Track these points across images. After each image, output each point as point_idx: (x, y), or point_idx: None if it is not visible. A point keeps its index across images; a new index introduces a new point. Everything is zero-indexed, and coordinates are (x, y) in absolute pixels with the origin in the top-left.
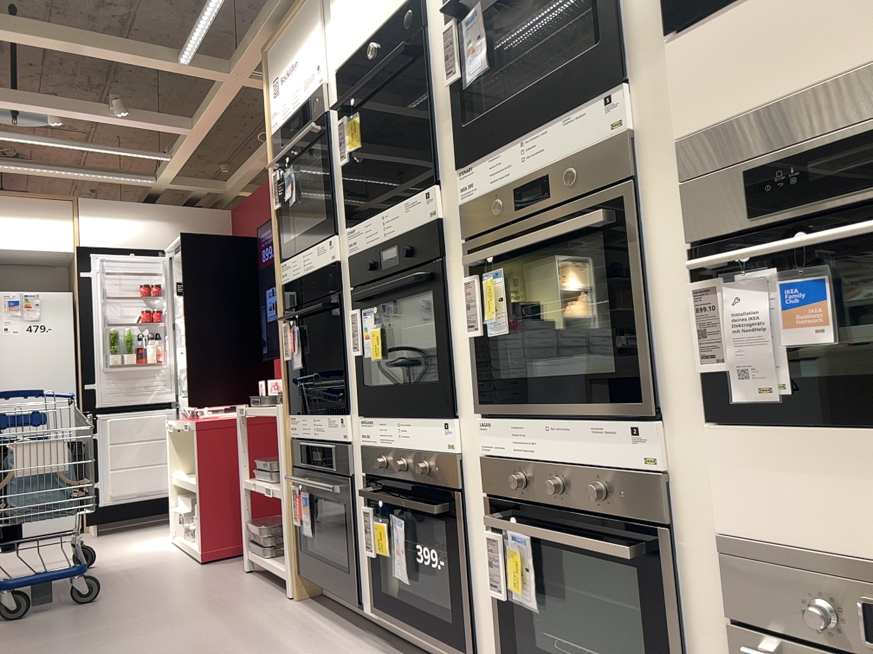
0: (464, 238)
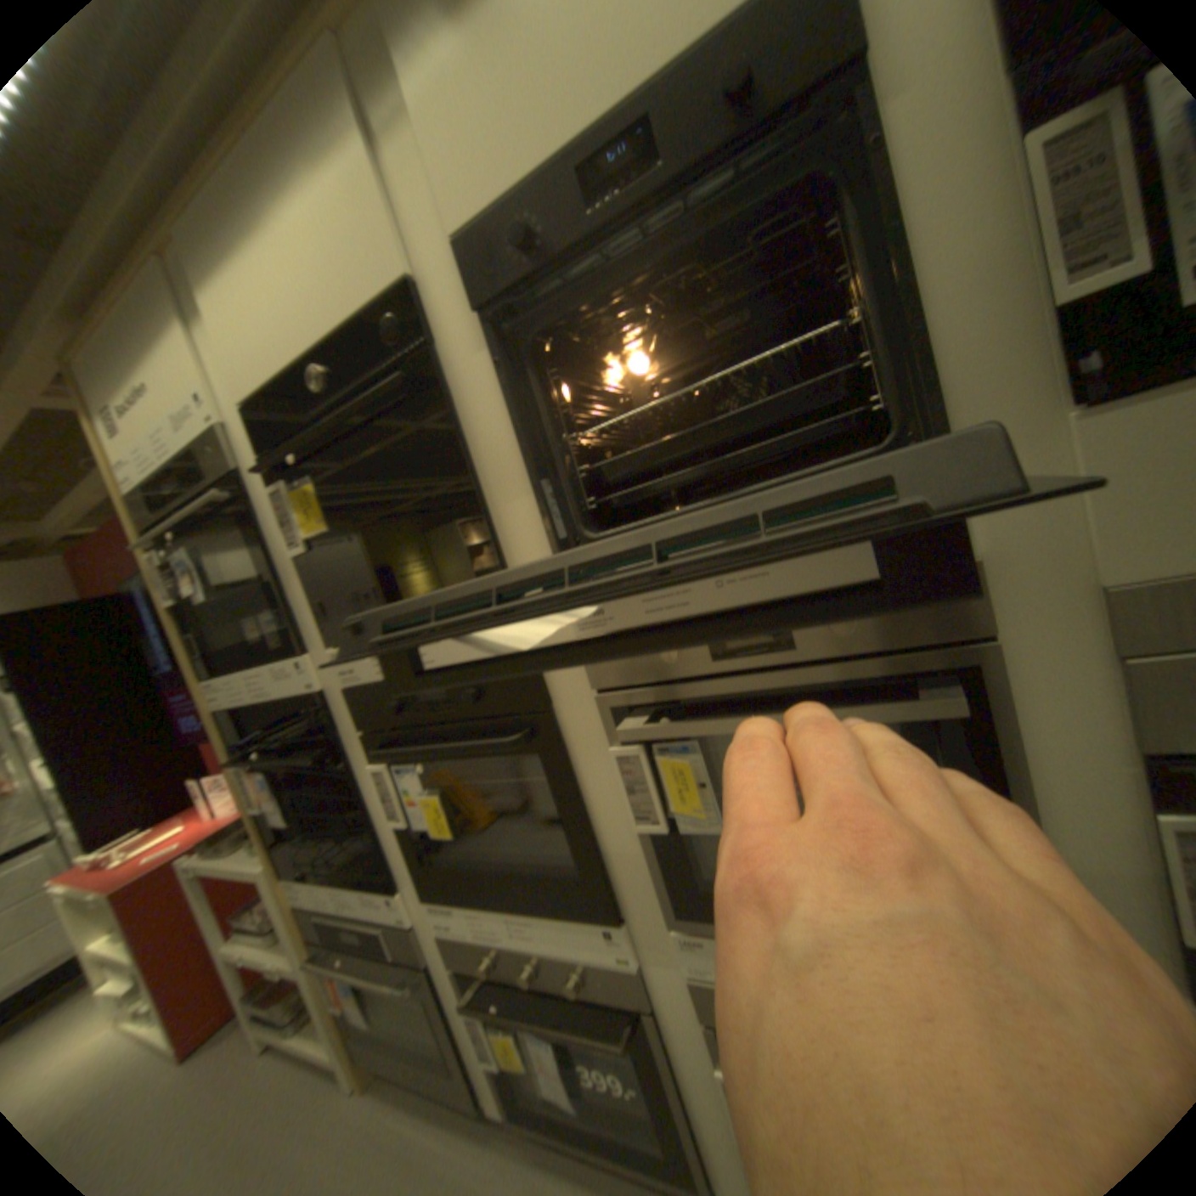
0: (596, 683)
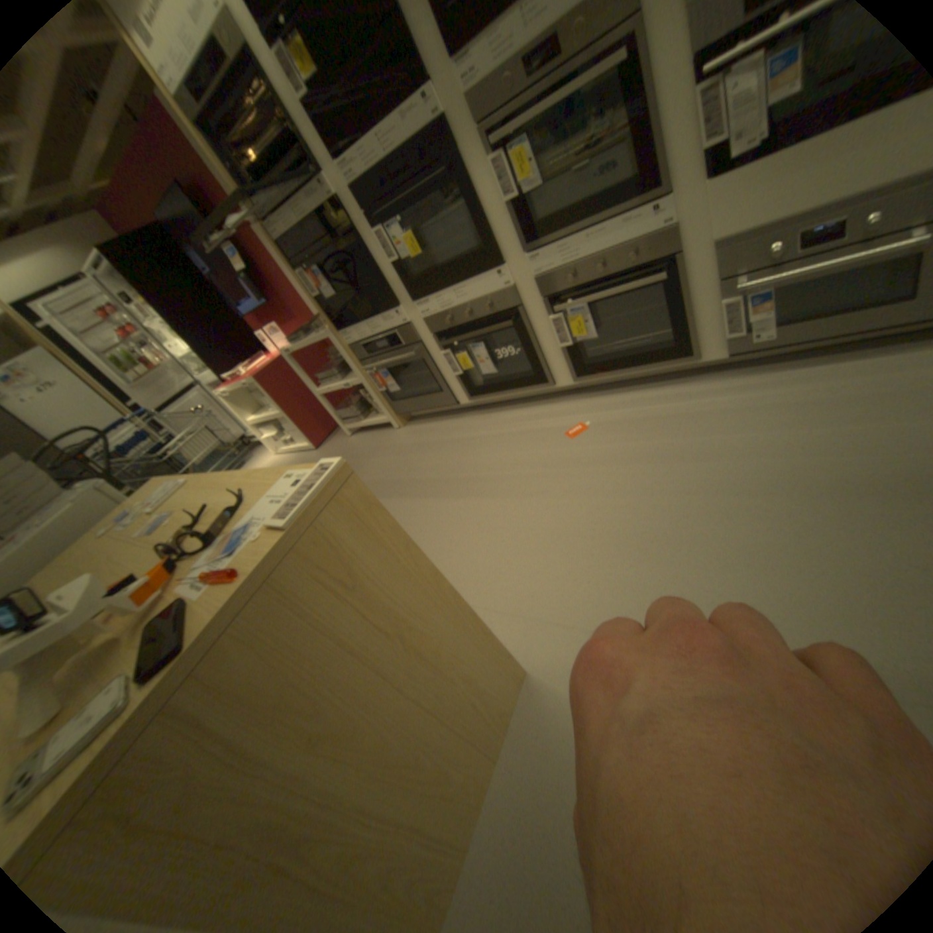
0: (475, 119)
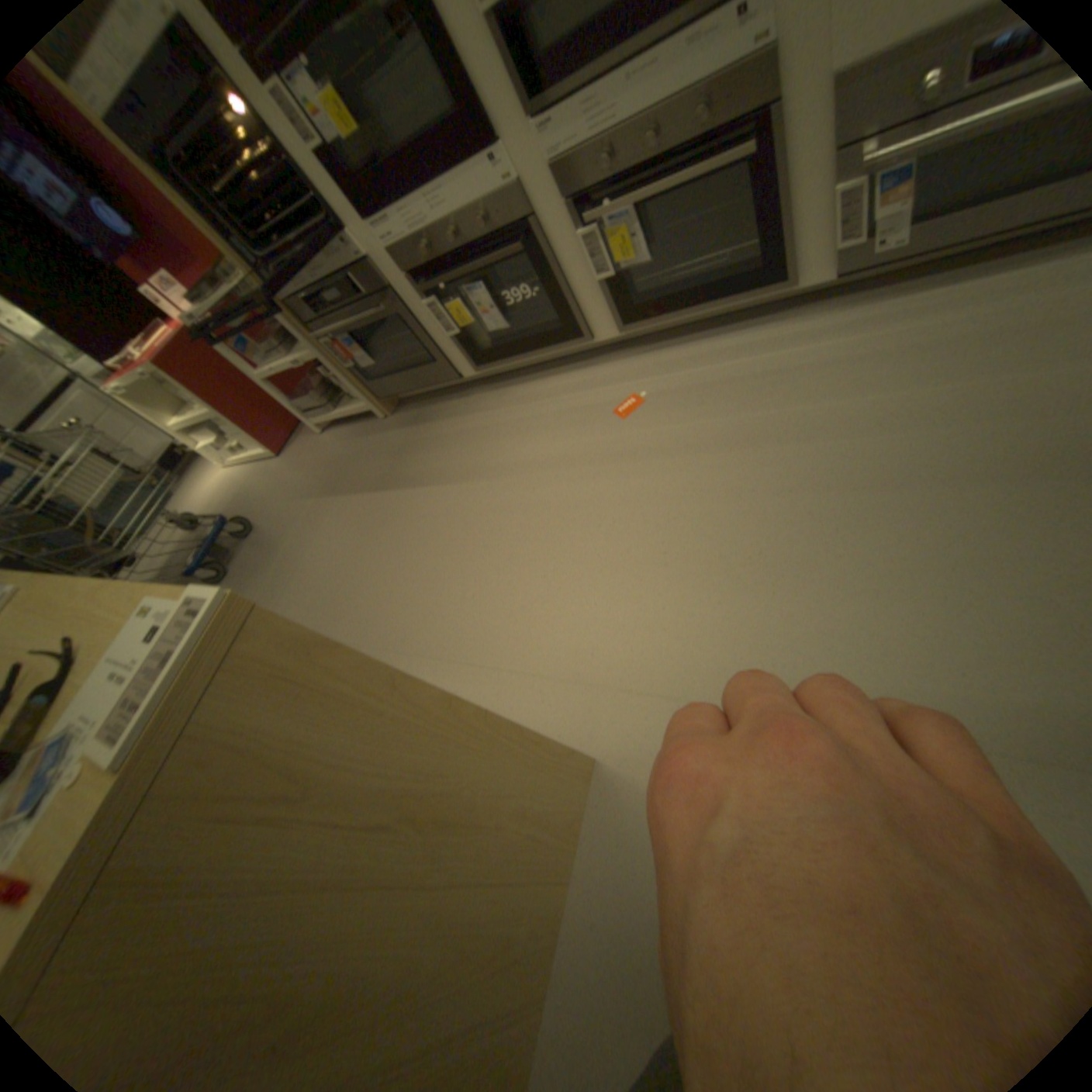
0: None
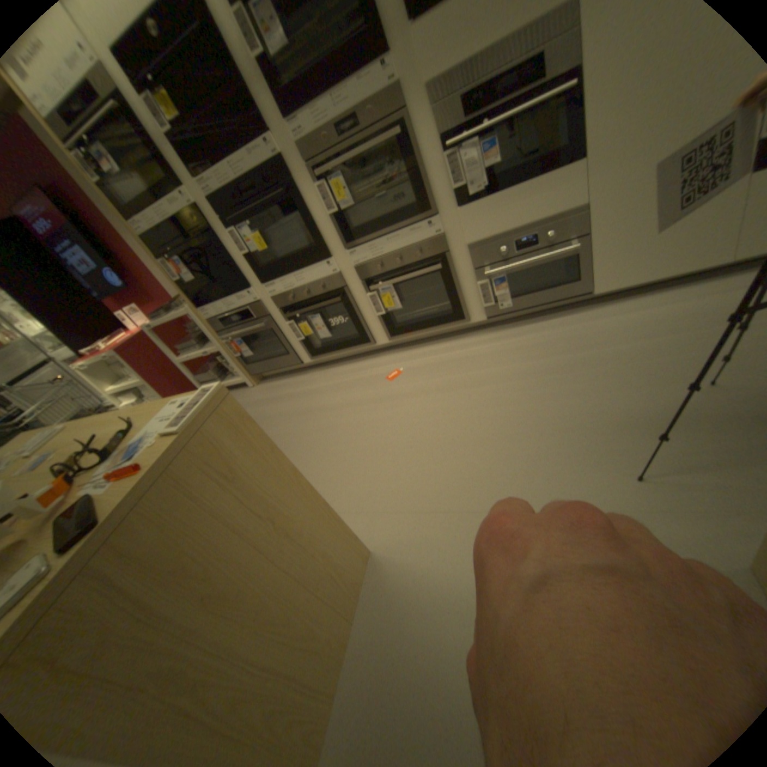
0: (304, 159)
